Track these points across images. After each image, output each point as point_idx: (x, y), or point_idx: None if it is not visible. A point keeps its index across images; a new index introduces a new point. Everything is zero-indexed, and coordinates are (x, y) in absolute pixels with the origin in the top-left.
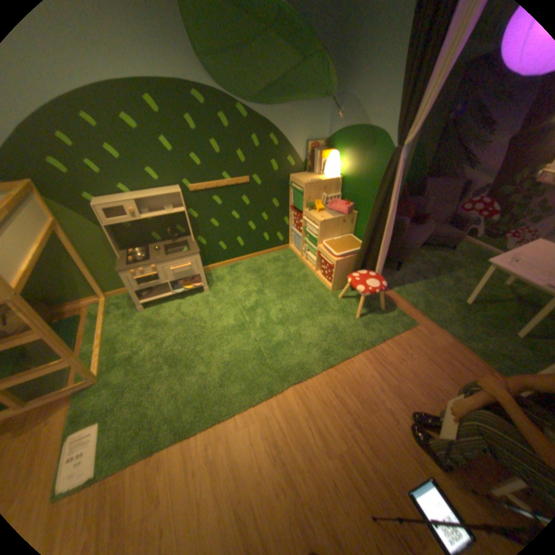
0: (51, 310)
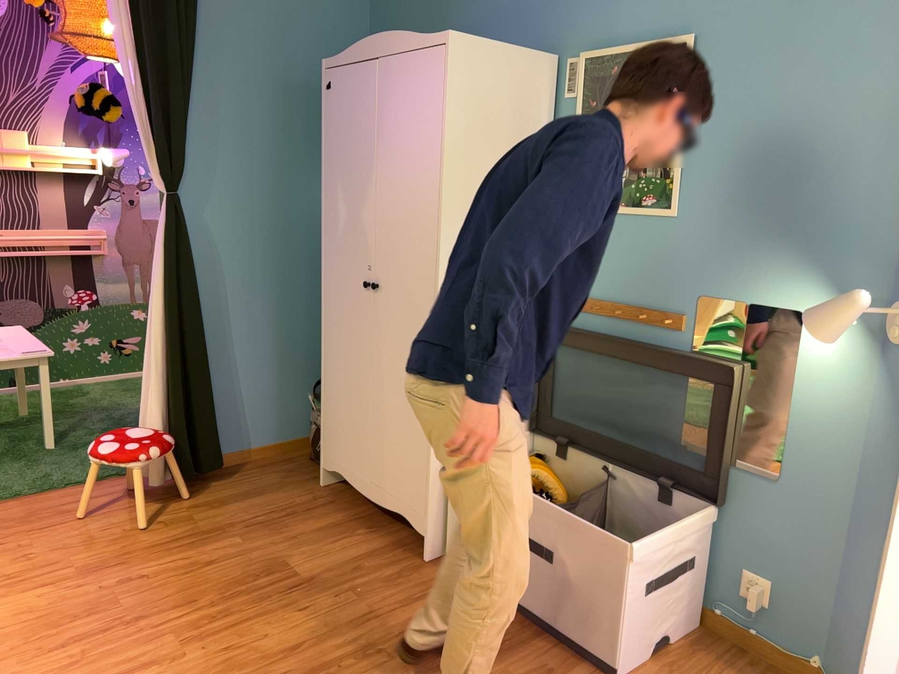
0: None
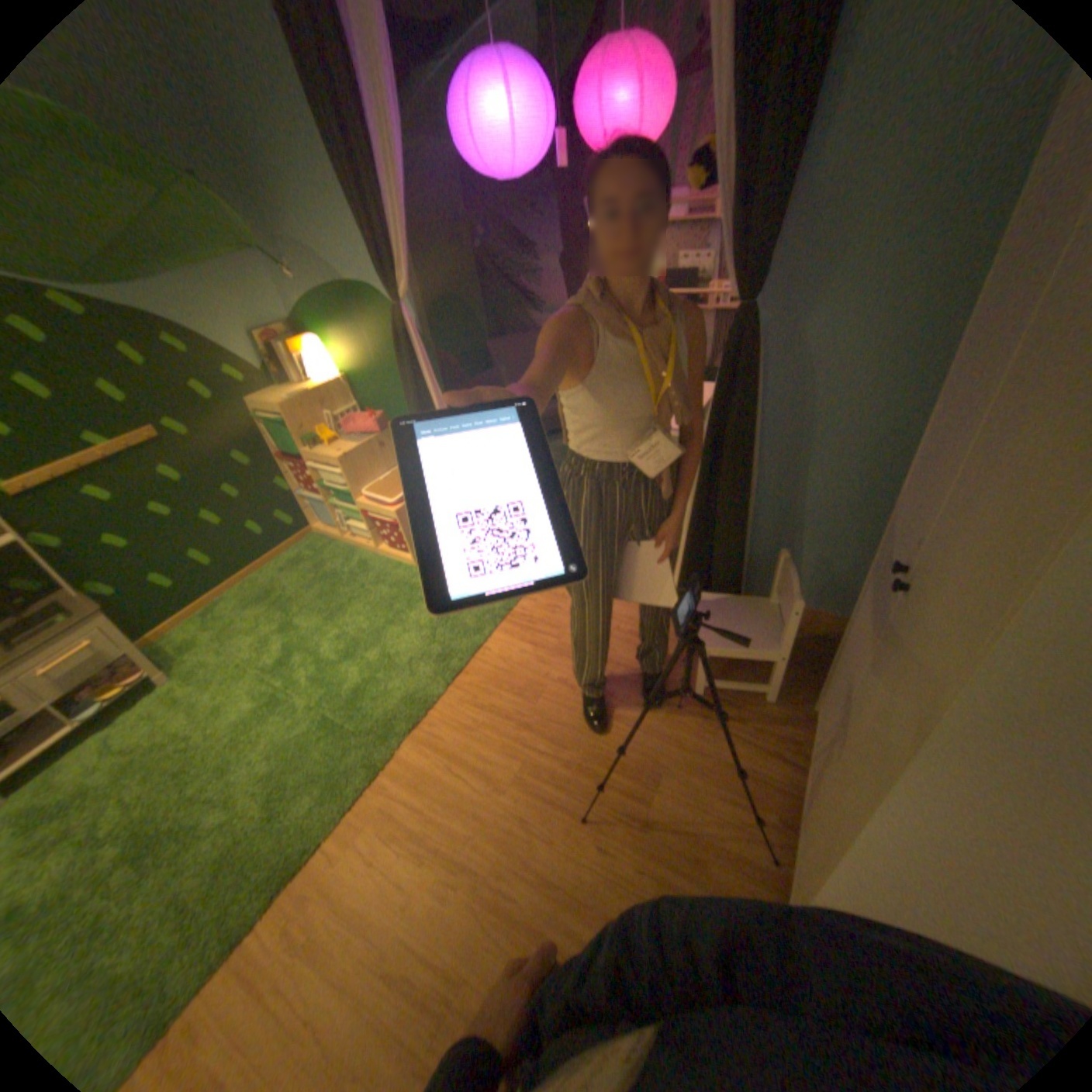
0: None
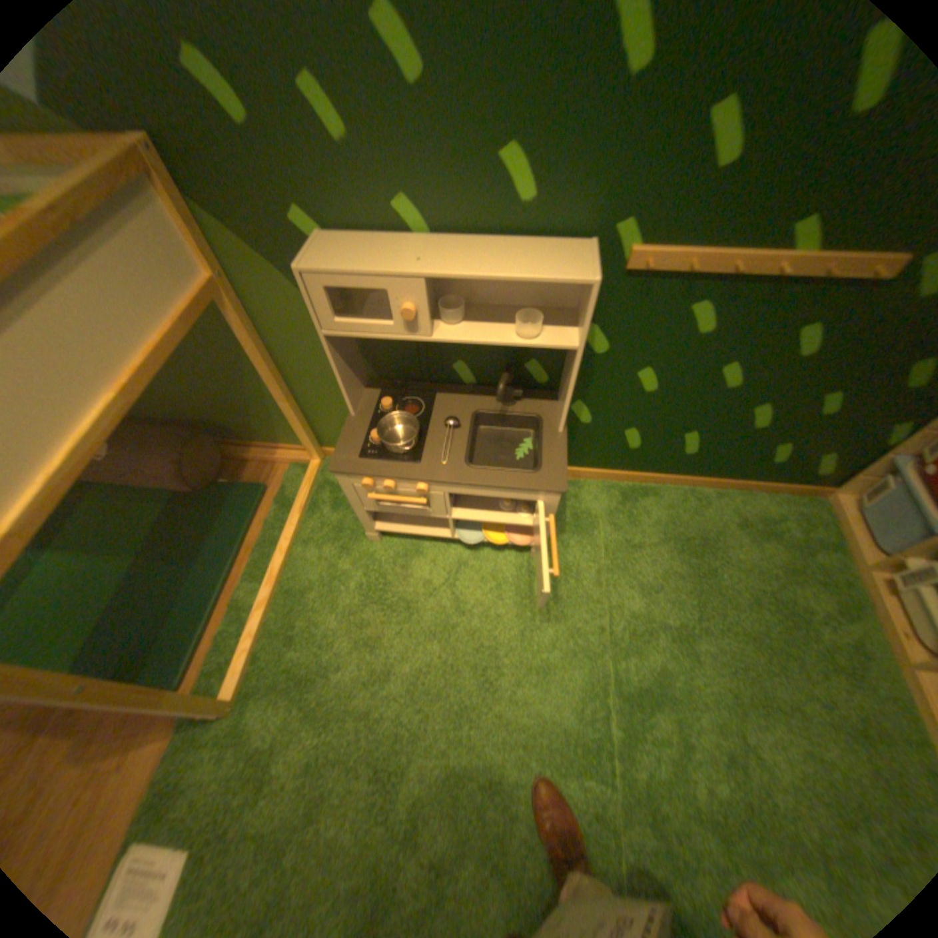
0: (229, 446)
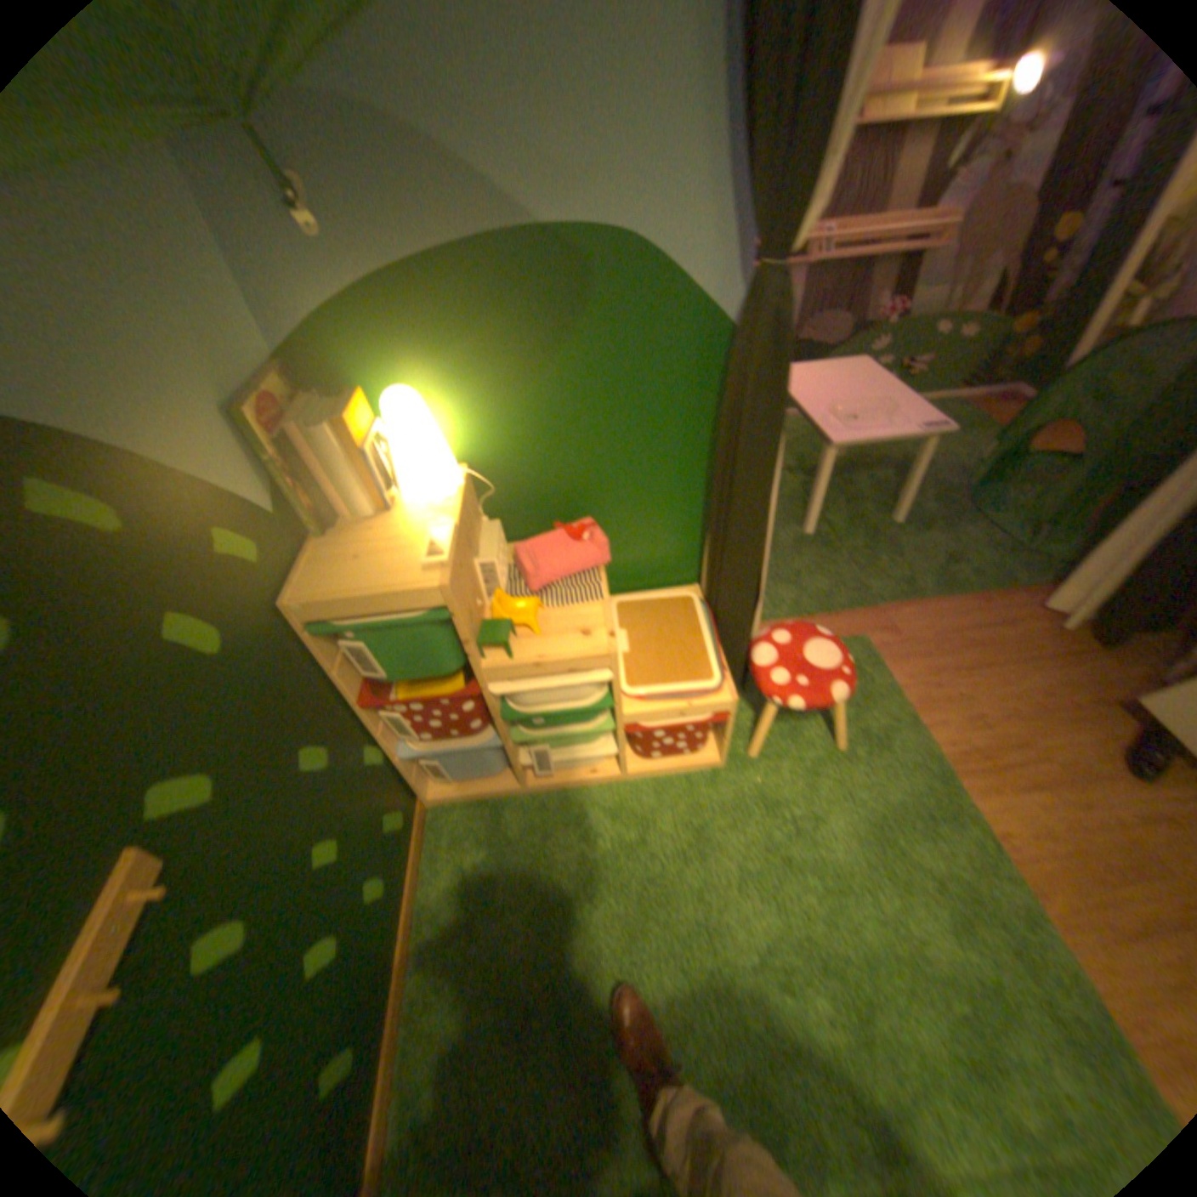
0: None
